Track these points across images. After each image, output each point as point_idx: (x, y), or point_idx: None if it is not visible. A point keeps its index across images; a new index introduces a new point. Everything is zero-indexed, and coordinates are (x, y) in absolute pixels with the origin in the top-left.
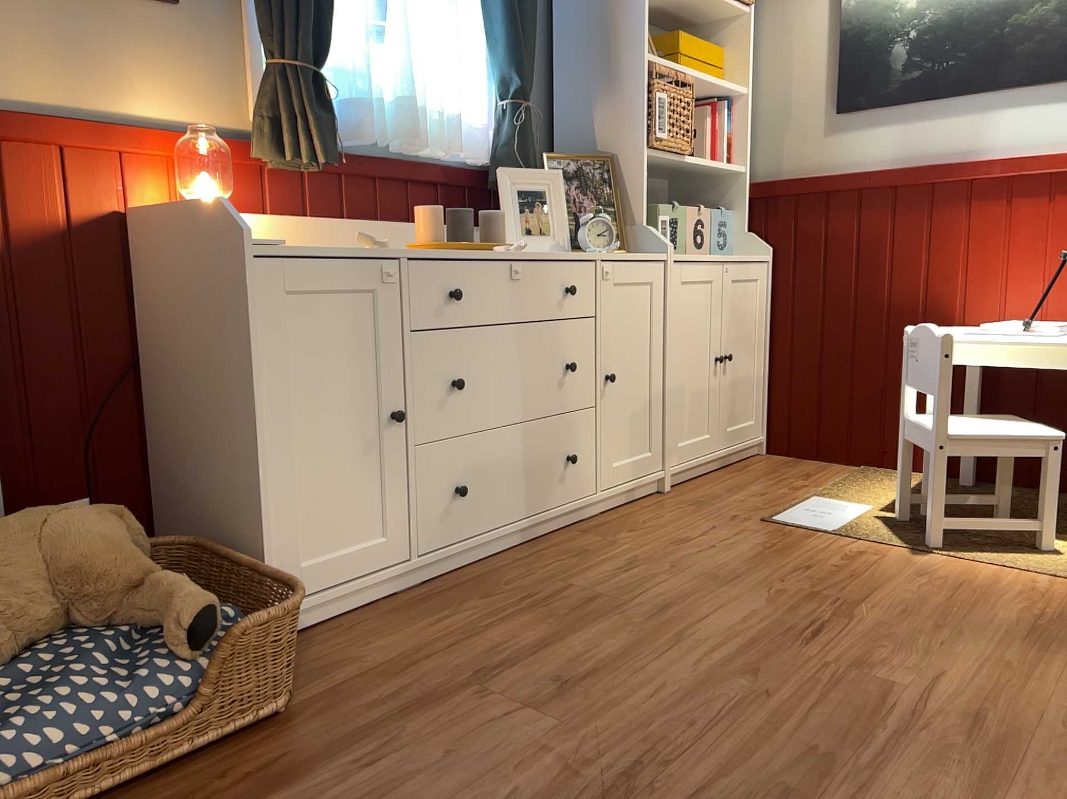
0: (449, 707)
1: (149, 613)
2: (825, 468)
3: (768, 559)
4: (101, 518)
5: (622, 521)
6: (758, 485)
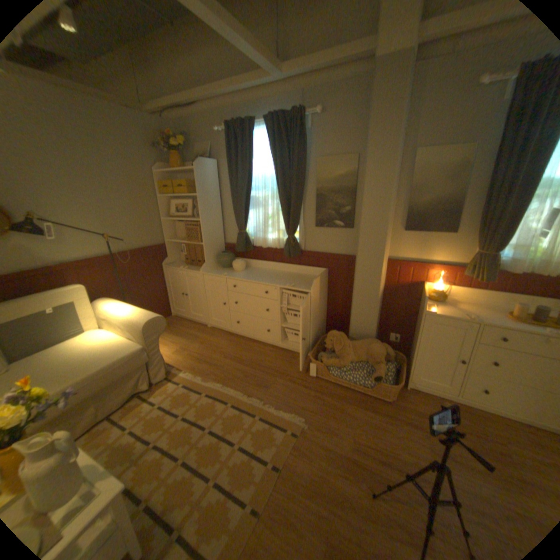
0: (417, 433)
1: (376, 370)
2: None
3: None
4: (380, 348)
5: None
6: None
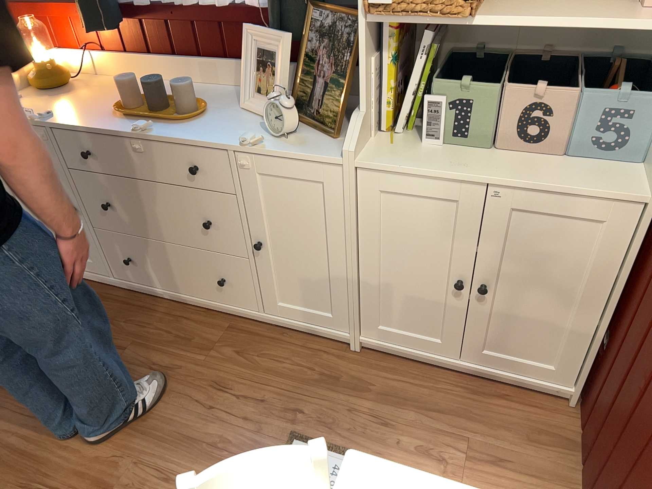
0: None
1: None
2: (547, 480)
3: (186, 450)
4: None
5: (262, 341)
6: (422, 417)
